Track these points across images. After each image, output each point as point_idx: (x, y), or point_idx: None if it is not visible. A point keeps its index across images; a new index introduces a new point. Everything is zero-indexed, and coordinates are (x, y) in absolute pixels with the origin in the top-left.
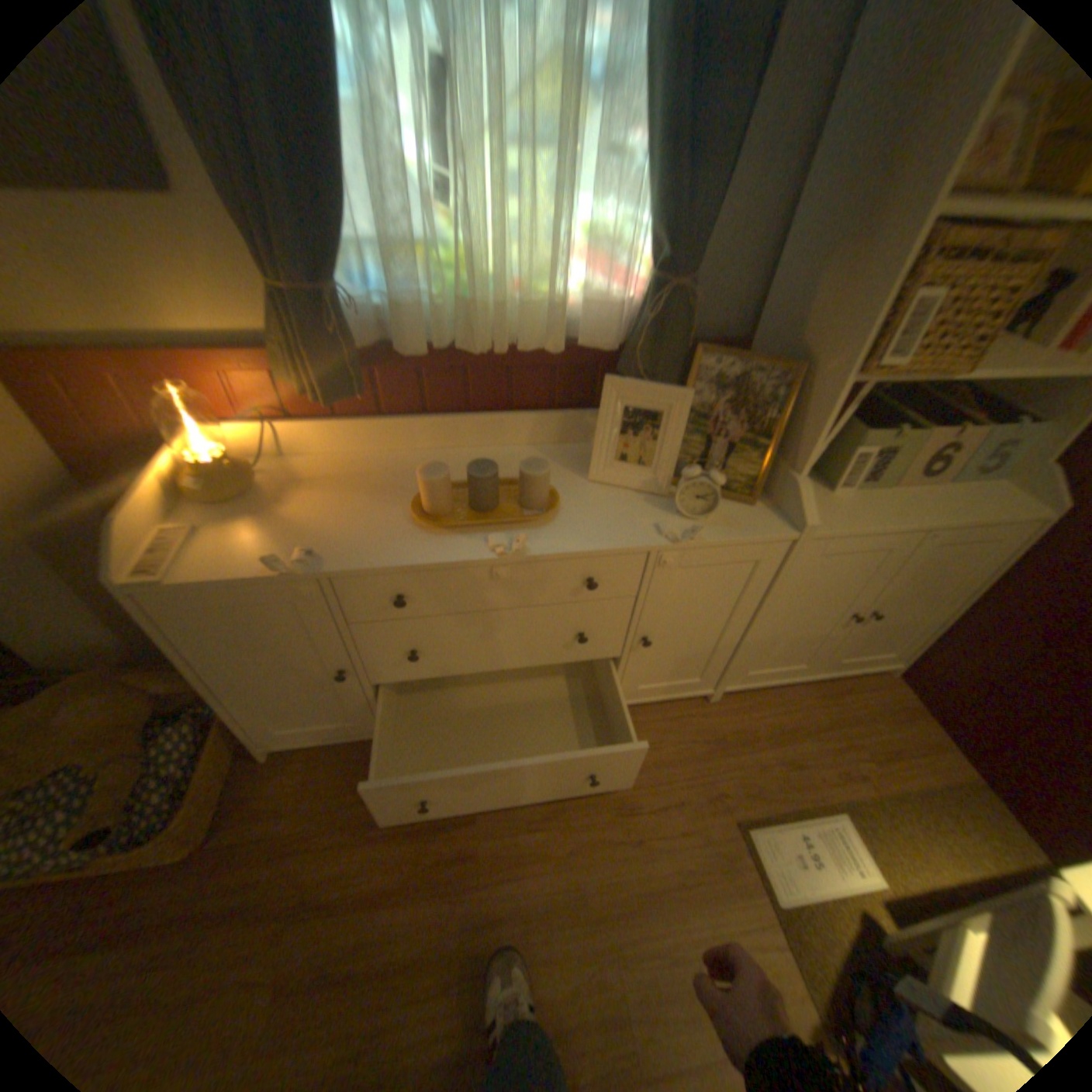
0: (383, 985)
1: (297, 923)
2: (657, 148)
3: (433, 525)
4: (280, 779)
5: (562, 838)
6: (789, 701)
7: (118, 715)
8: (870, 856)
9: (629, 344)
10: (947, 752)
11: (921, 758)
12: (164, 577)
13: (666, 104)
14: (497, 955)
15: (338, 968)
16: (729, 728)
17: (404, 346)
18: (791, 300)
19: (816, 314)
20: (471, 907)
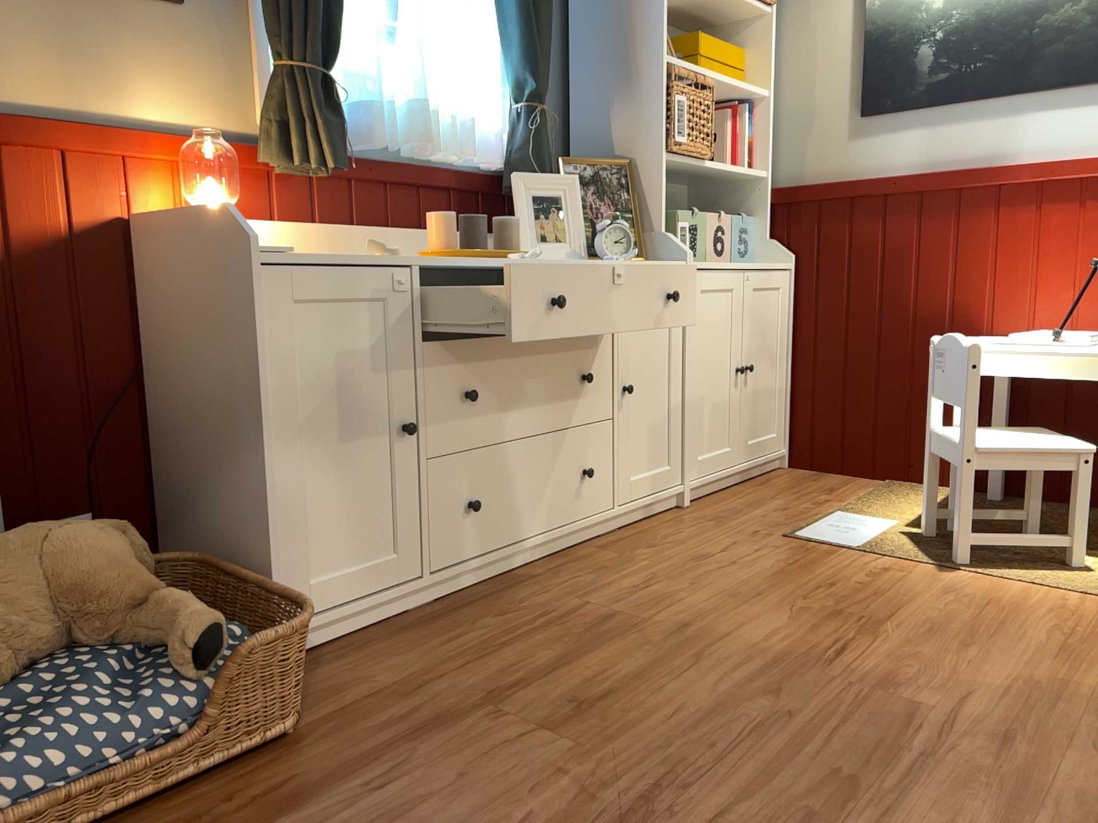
0: (644, 682)
1: (503, 702)
2: (511, 31)
3: (460, 250)
4: (324, 667)
5: (673, 582)
6: (736, 492)
7: (122, 546)
8: (871, 517)
9: (510, 164)
10: (853, 479)
11: (844, 485)
12: (290, 249)
13: (519, 5)
14: (711, 633)
15: (587, 696)
16: (715, 511)
17: (369, 139)
18: (591, 141)
19: (617, 137)
20: (654, 629)
